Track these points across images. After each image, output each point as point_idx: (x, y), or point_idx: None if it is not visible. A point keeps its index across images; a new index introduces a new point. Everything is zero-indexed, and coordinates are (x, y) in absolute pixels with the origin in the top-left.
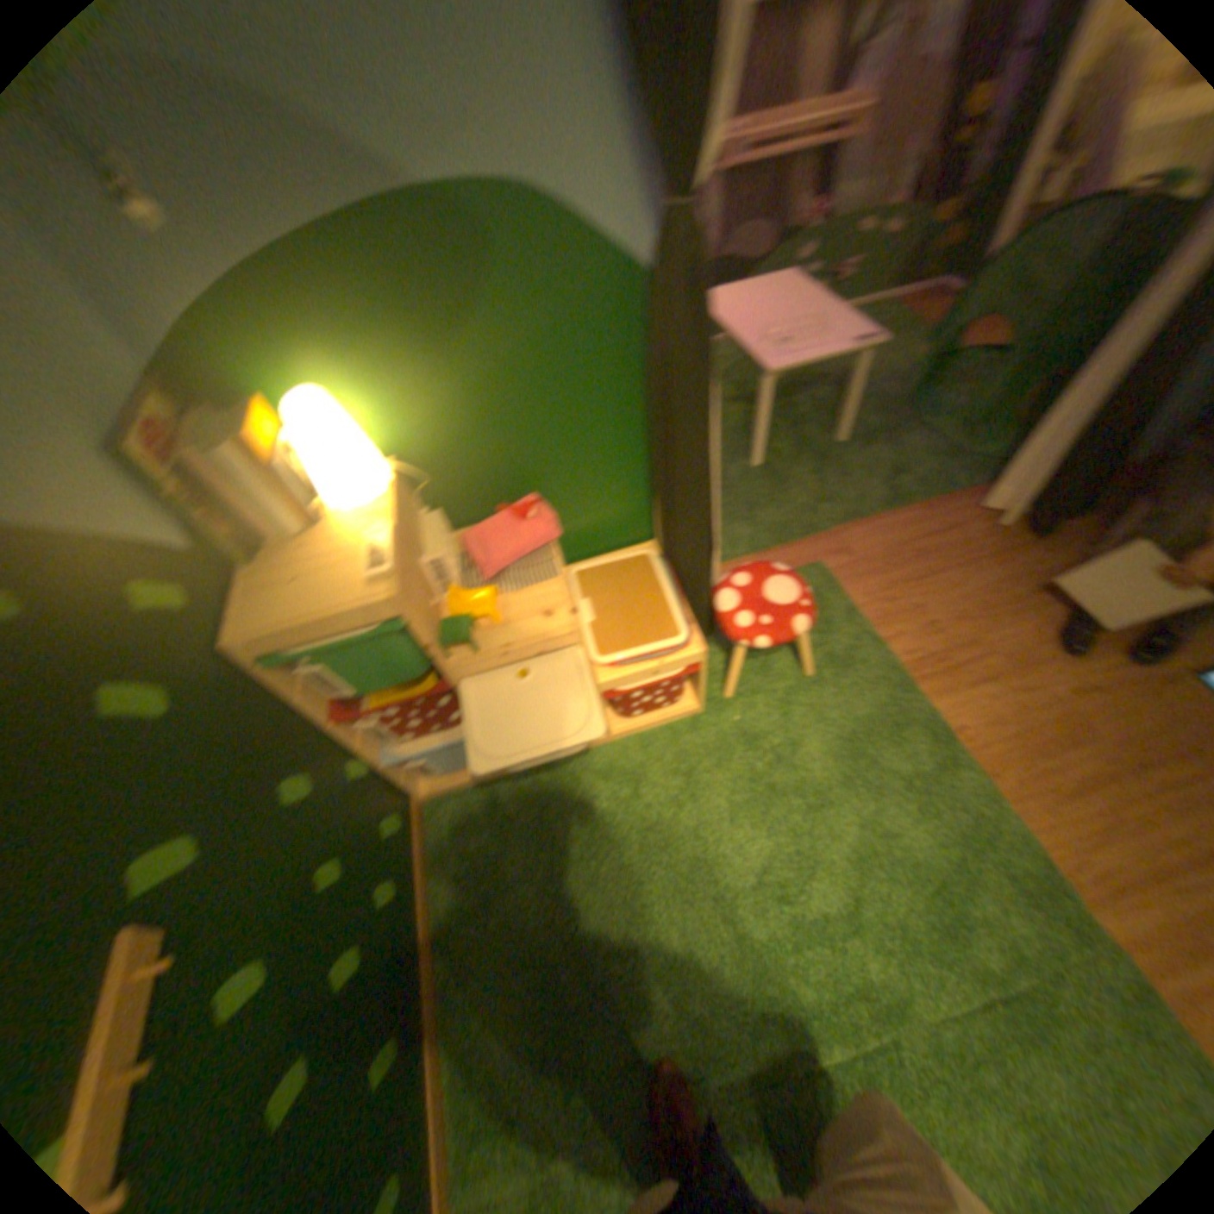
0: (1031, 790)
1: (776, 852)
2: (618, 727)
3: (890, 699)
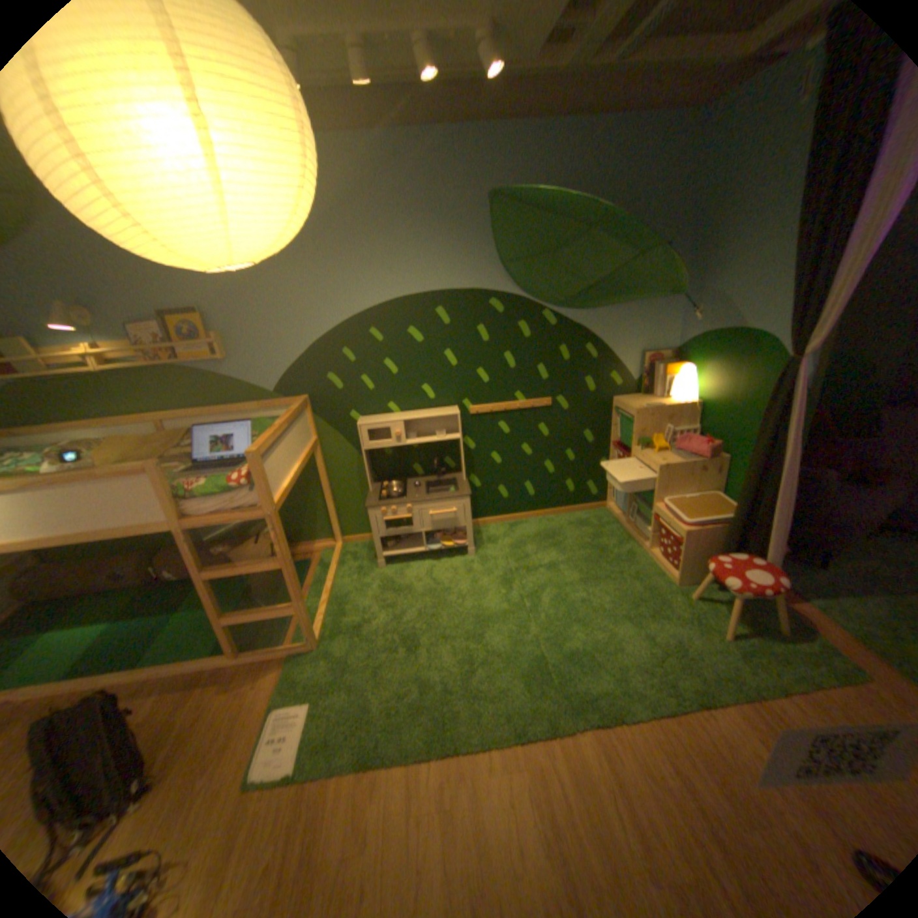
0: (672, 744)
1: (603, 603)
2: (654, 553)
3: (723, 681)
